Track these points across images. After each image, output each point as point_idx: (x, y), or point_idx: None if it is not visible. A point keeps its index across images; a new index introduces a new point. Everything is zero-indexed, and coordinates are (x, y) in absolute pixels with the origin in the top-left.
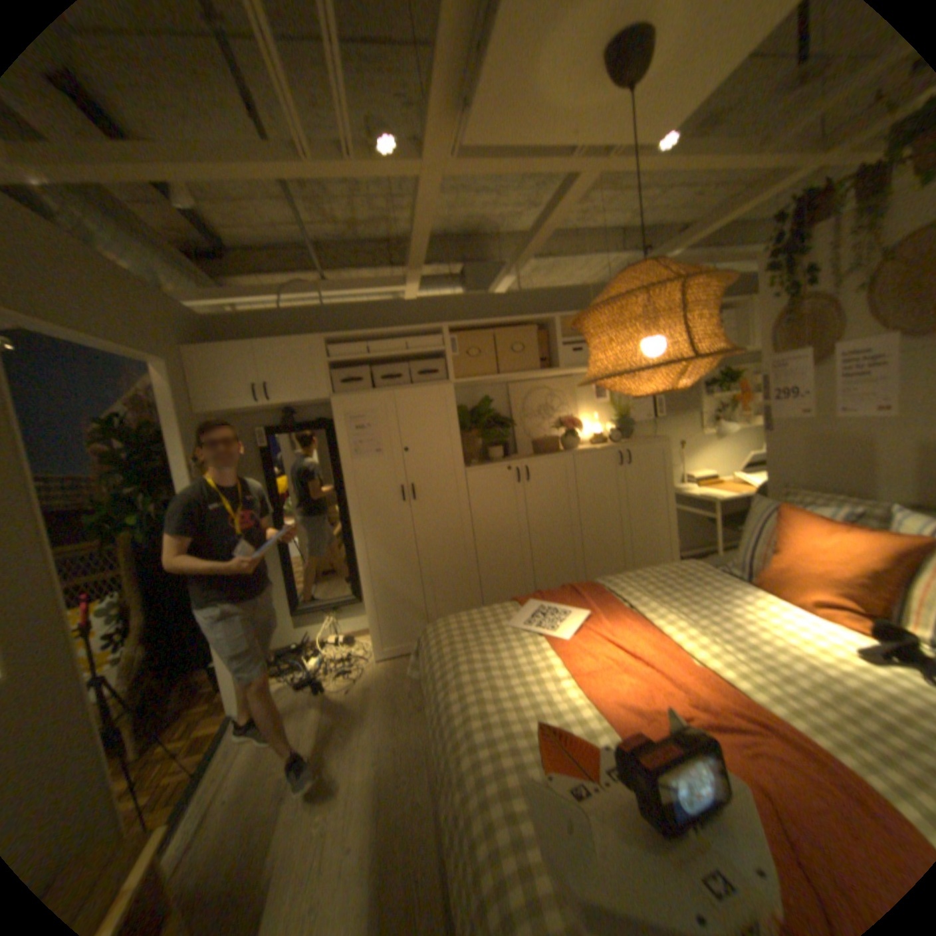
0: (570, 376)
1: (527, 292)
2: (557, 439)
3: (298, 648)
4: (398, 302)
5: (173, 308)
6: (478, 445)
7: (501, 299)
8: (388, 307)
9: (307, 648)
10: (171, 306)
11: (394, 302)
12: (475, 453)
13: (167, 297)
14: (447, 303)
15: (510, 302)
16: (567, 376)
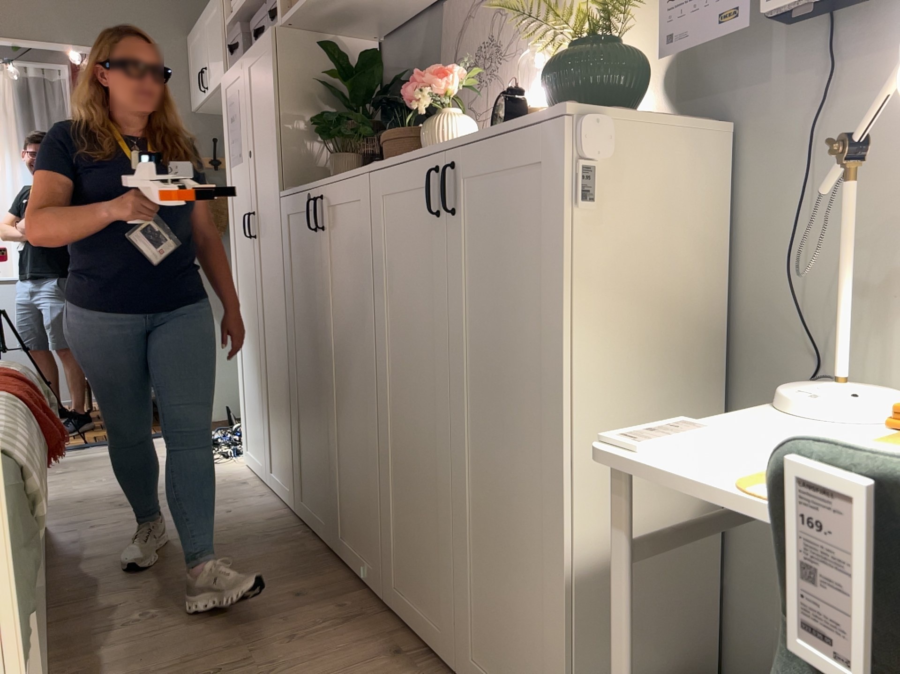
0: None
1: None
2: None
3: None
4: None
5: None
6: None
7: None
8: None
9: None
10: None
11: None
12: None
13: None
14: None
15: None
16: None
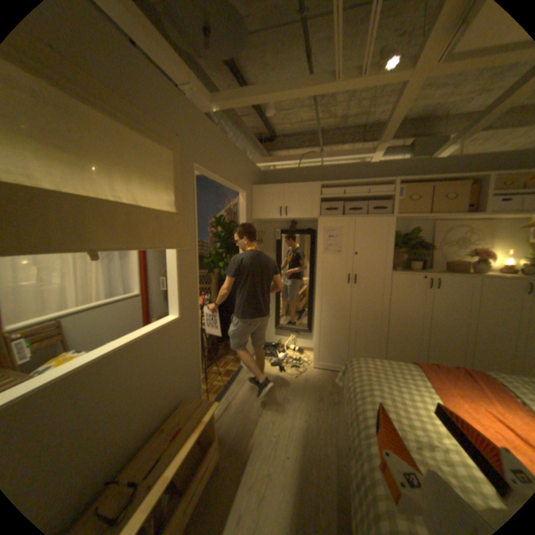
0: (493, 220)
1: (468, 157)
2: (469, 265)
3: (275, 346)
4: (368, 165)
5: (251, 168)
6: (404, 259)
7: (444, 162)
8: (361, 168)
9: (279, 348)
10: (250, 167)
11: (365, 165)
12: (401, 264)
13: (250, 162)
14: (401, 165)
15: (451, 164)
16: (489, 220)
